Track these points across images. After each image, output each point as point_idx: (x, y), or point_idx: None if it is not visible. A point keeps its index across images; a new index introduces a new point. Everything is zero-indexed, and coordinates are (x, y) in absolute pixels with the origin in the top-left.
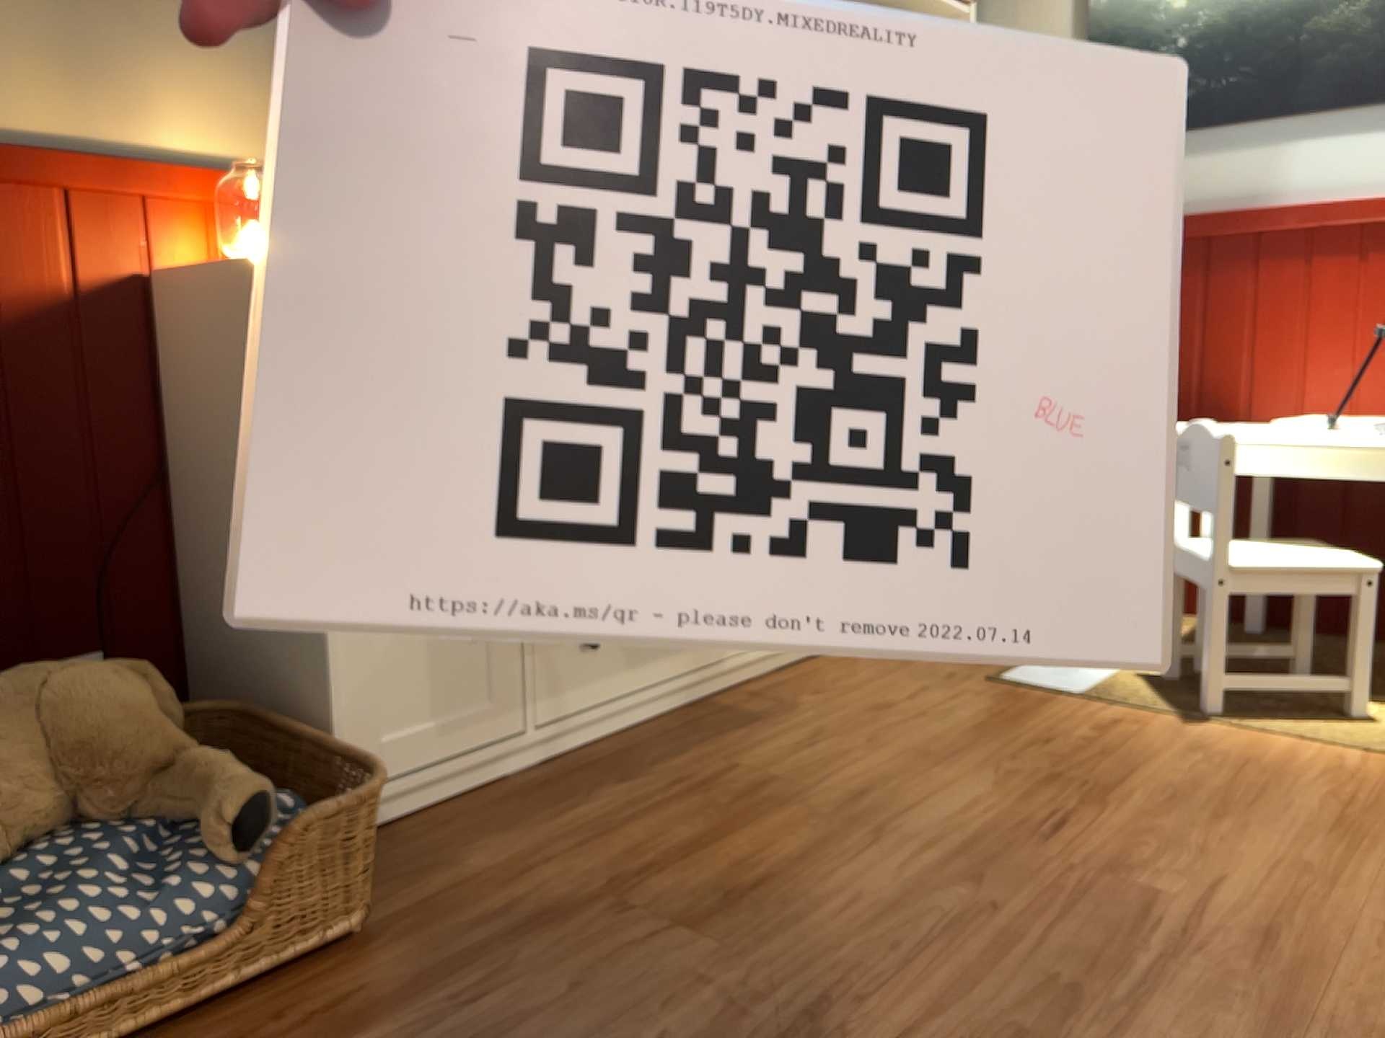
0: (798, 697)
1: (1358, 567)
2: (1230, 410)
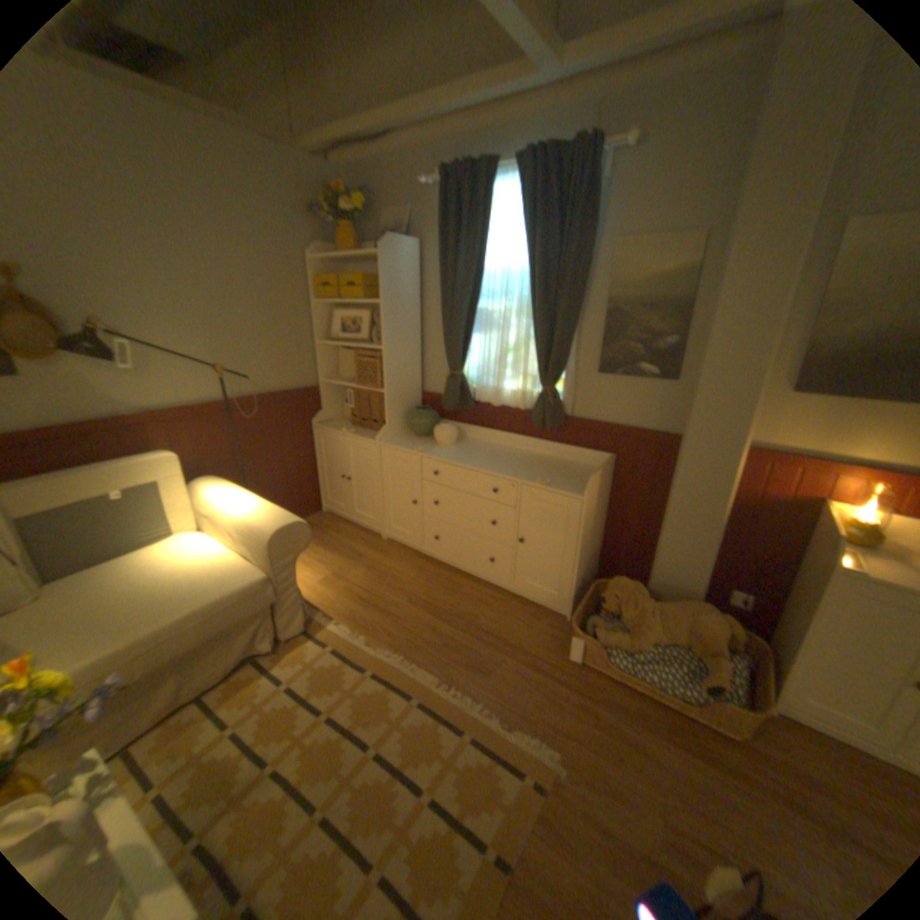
0: None
1: None
2: None
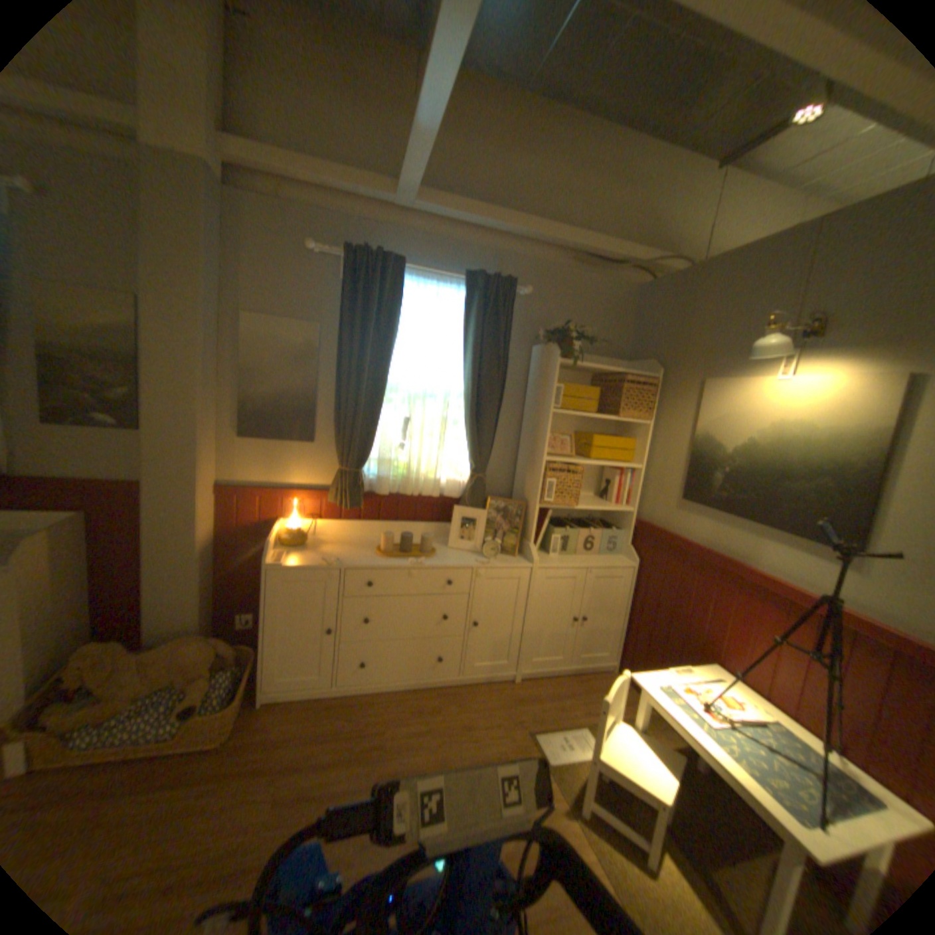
0: (451, 706)
1: (662, 799)
2: (717, 656)
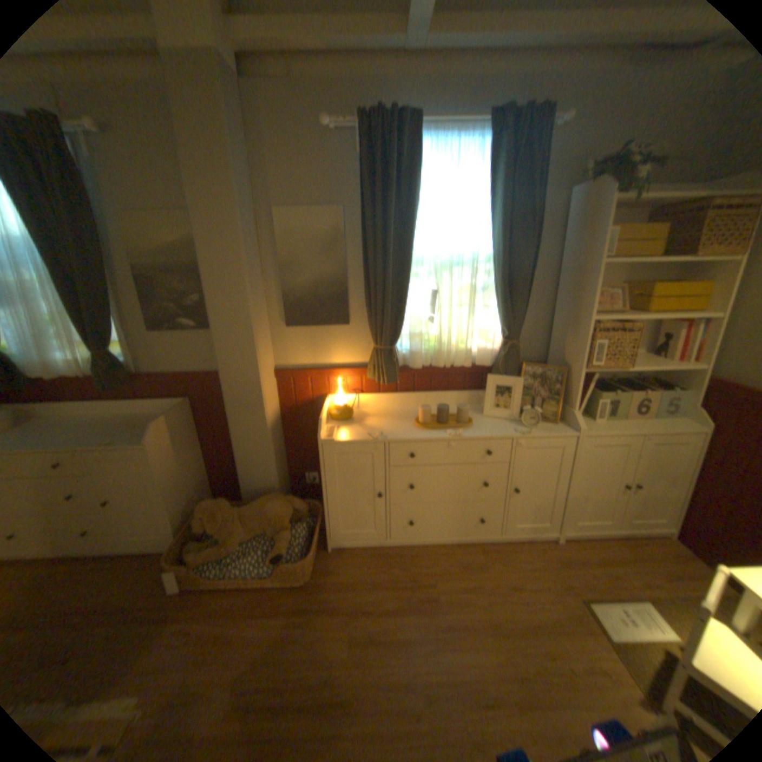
0: (496, 563)
1: None
2: None
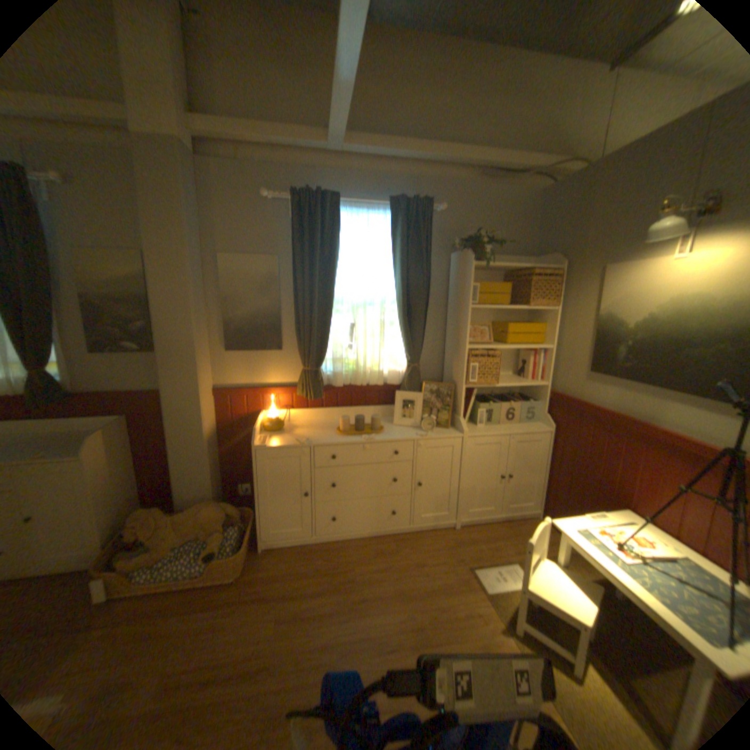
0: (405, 548)
1: (583, 621)
2: (629, 503)
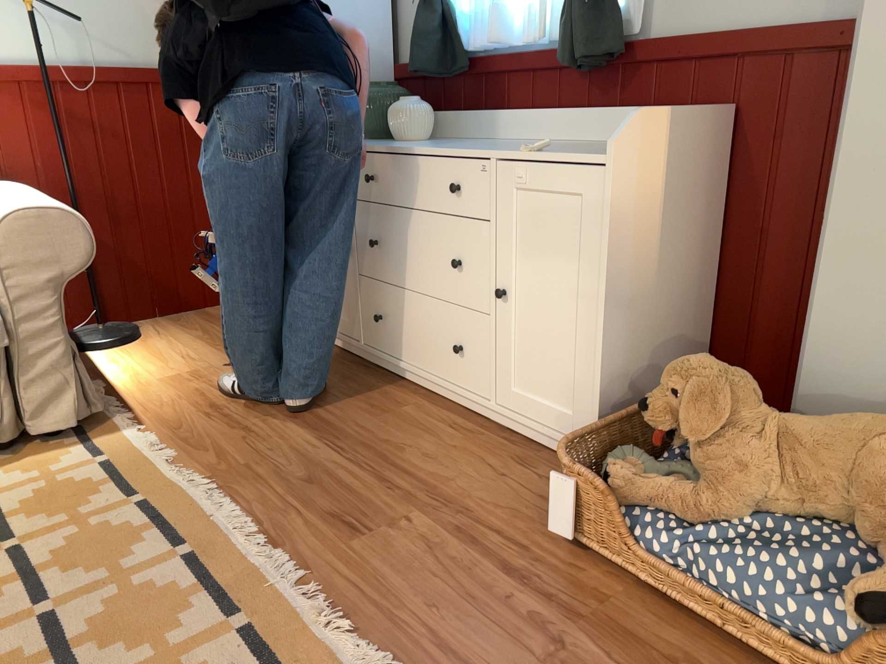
0: None
1: None
2: None
